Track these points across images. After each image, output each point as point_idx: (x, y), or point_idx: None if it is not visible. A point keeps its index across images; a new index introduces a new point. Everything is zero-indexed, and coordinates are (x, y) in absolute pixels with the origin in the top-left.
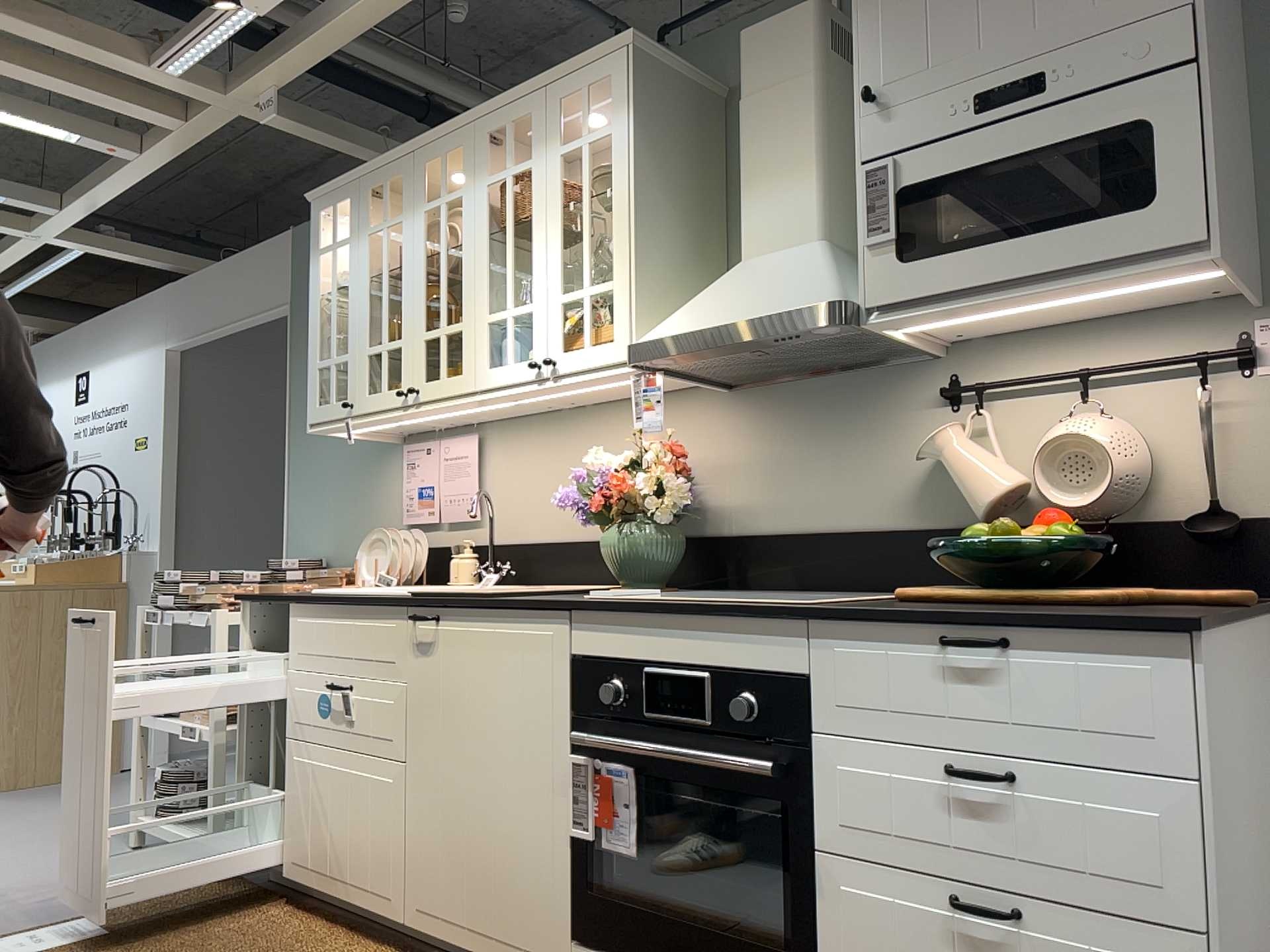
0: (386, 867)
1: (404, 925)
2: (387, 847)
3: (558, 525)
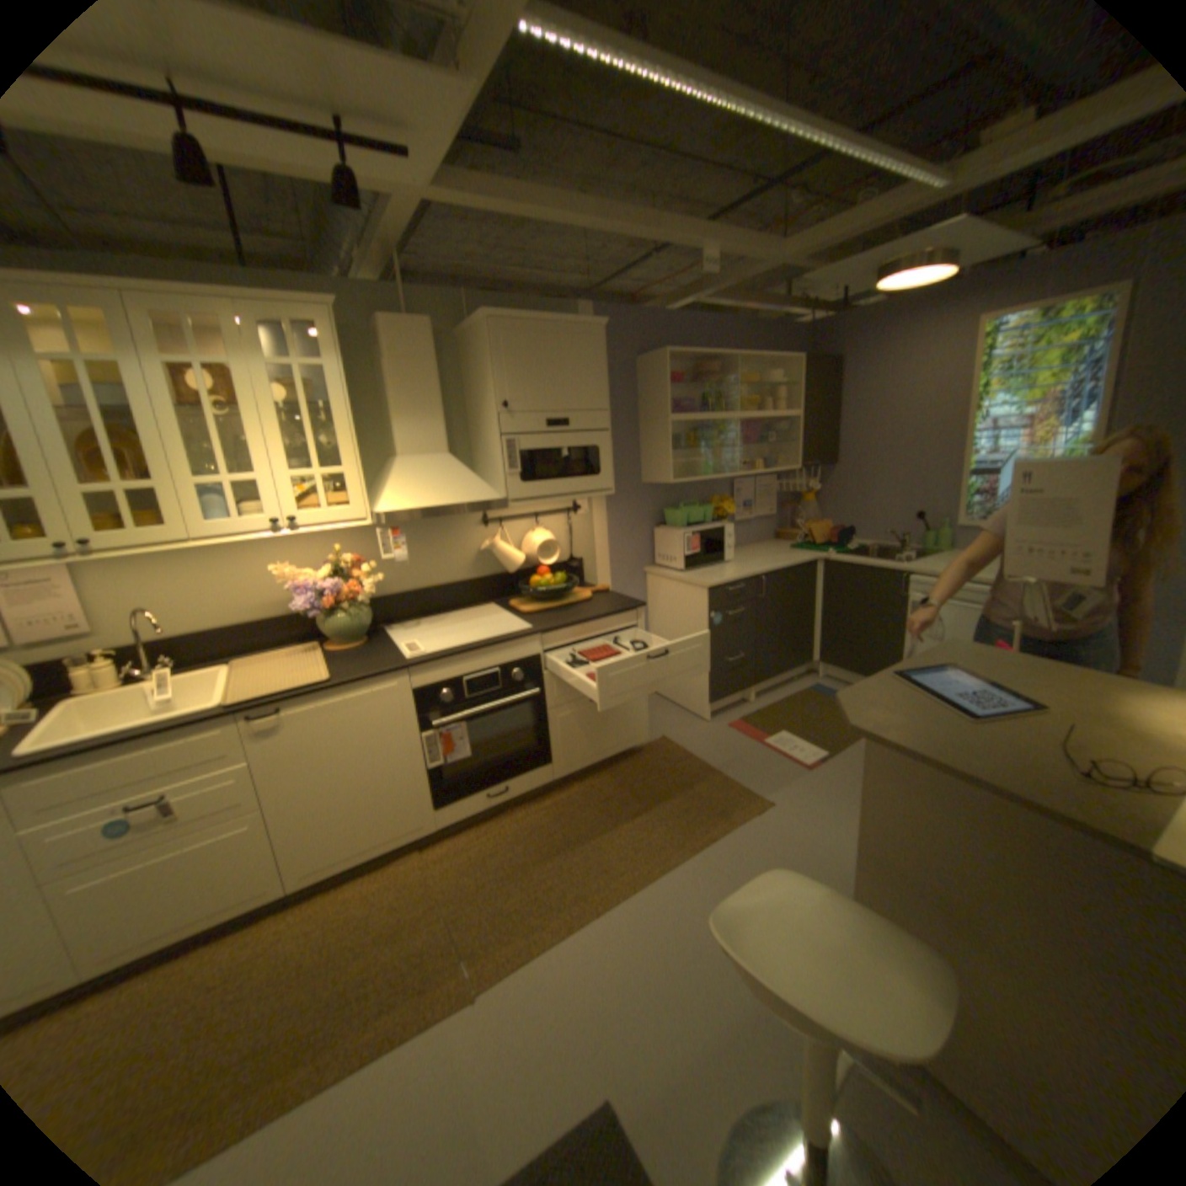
0: (257, 877)
1: (286, 894)
2: (254, 866)
3: (210, 616)
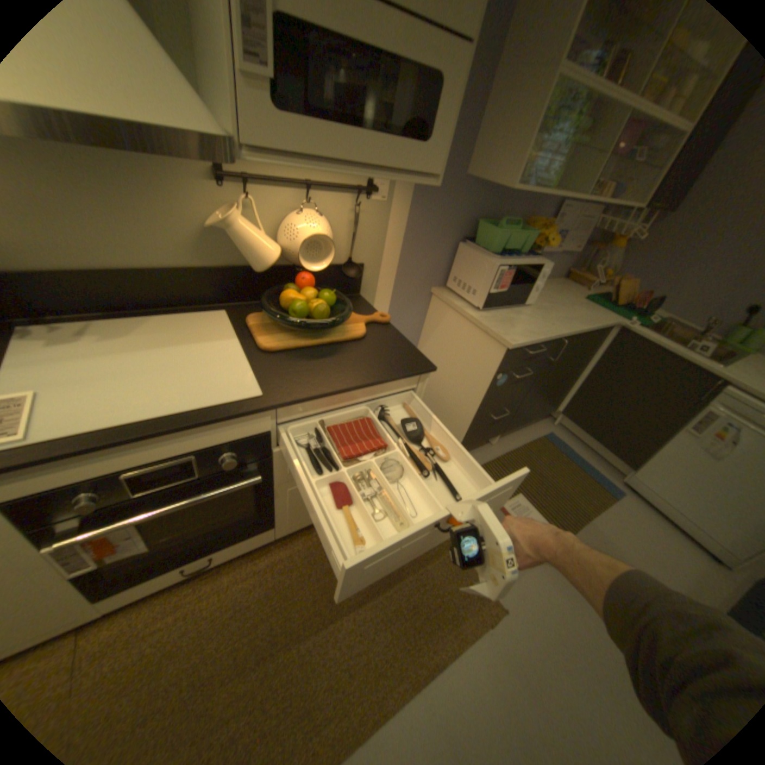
0: None
1: None
2: None
3: None
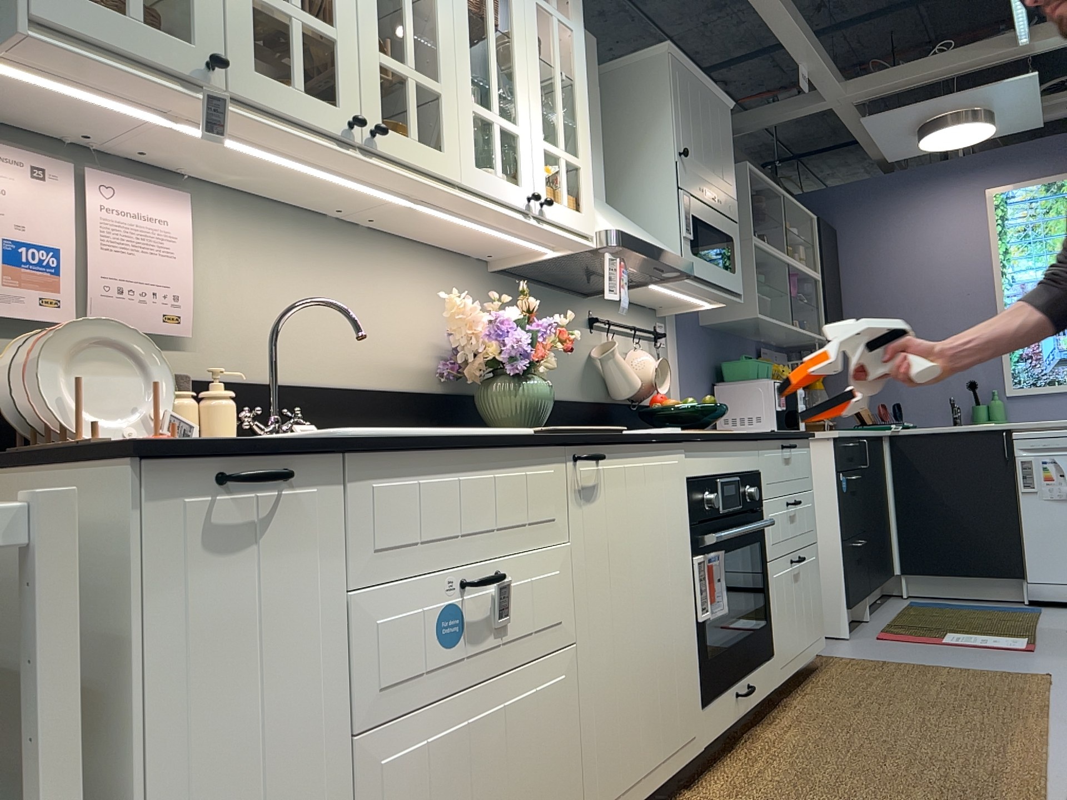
0: (564, 796)
1: None
2: (563, 770)
3: (330, 366)
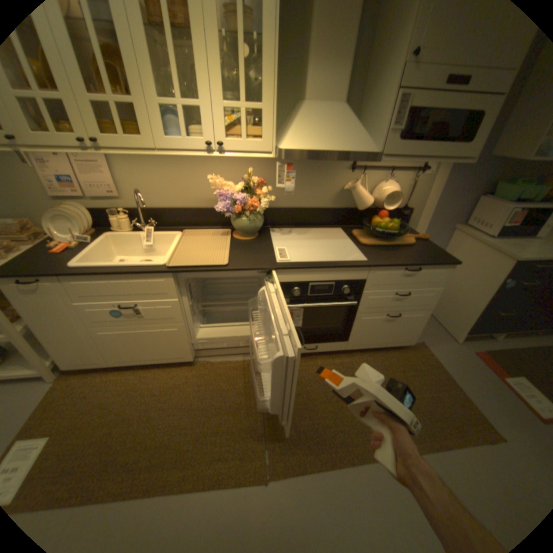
0: (180, 351)
1: (194, 361)
2: (179, 346)
3: (176, 200)
